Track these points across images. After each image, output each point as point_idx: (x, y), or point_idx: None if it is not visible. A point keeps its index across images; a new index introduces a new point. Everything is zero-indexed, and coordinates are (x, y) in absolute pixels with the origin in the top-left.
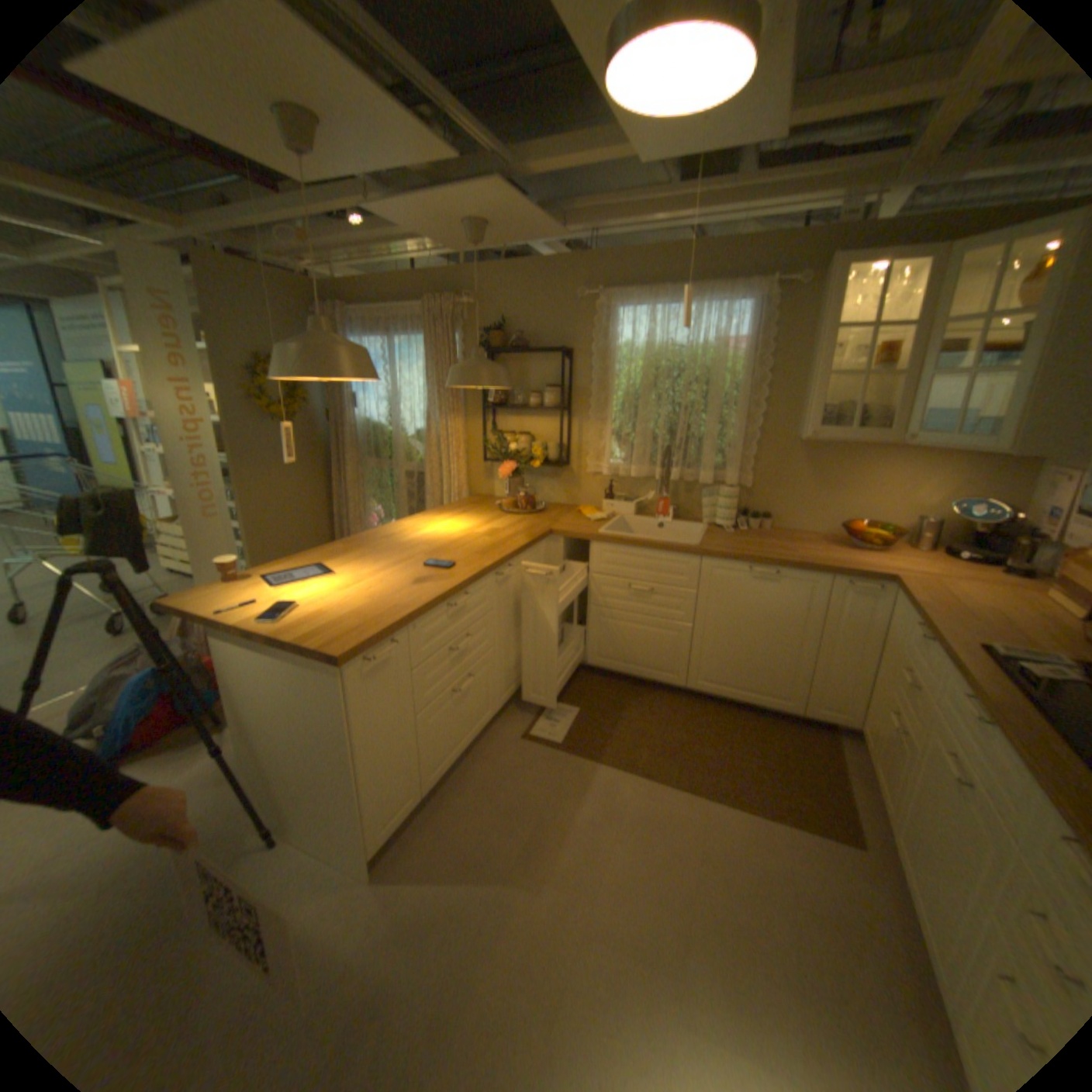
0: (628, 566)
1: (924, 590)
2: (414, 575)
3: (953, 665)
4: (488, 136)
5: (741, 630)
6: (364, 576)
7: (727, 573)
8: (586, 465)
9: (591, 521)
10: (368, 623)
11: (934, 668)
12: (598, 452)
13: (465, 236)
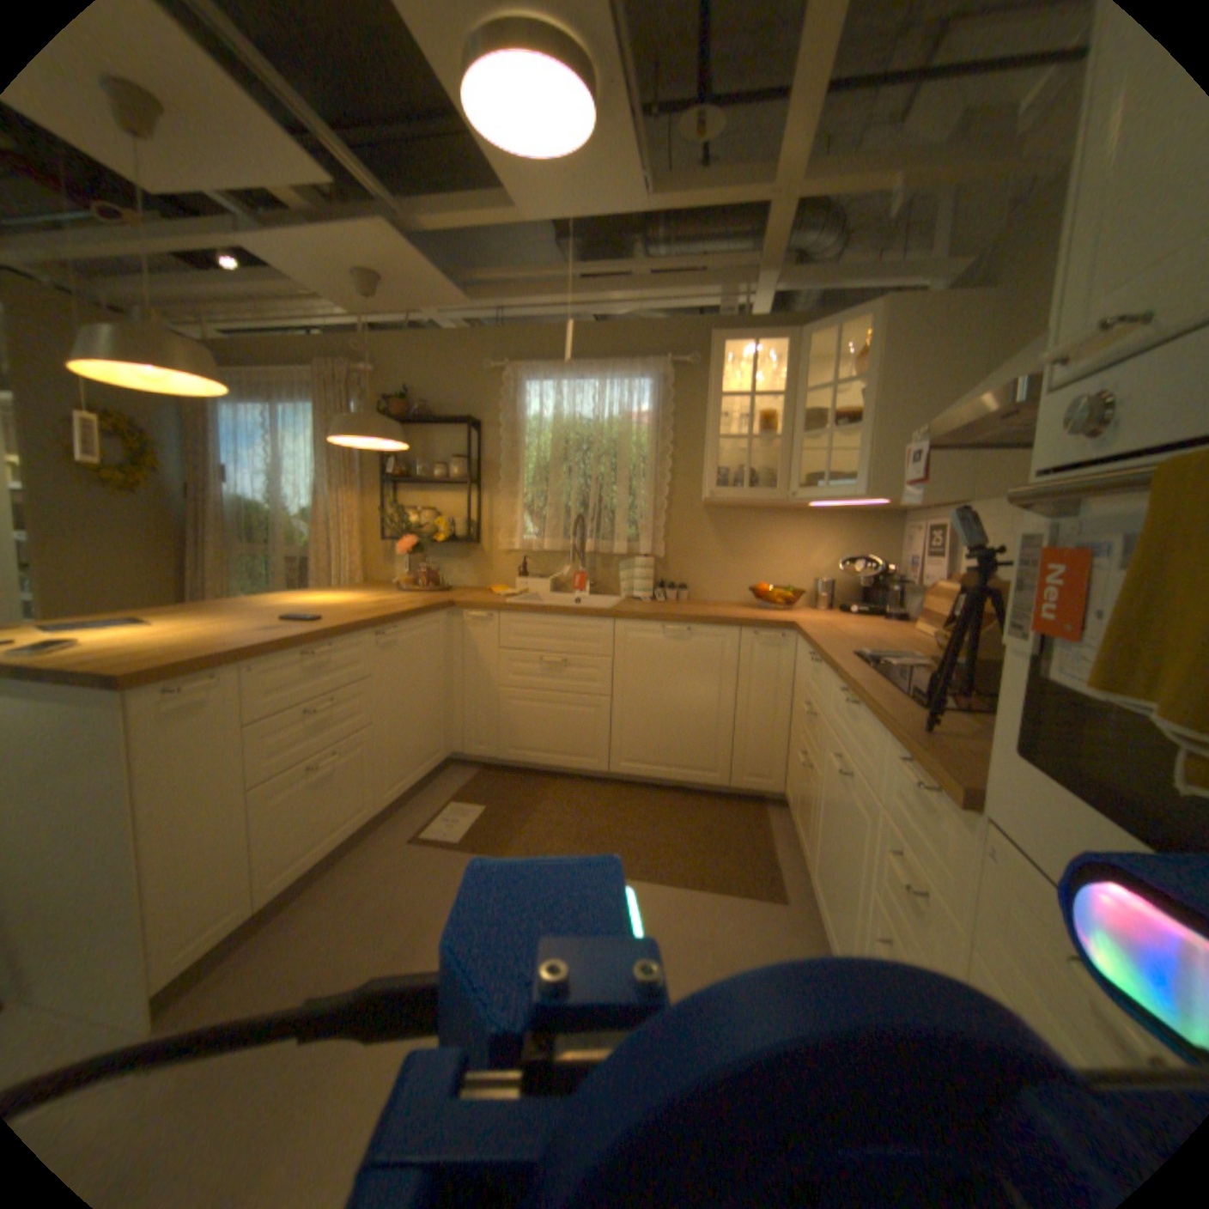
0: (538, 636)
1: (813, 628)
2: (261, 625)
3: (831, 673)
4: (371, 179)
5: (658, 696)
6: (192, 626)
7: (639, 634)
8: (497, 542)
9: (500, 595)
10: (177, 654)
11: (821, 688)
12: (509, 527)
13: (356, 291)
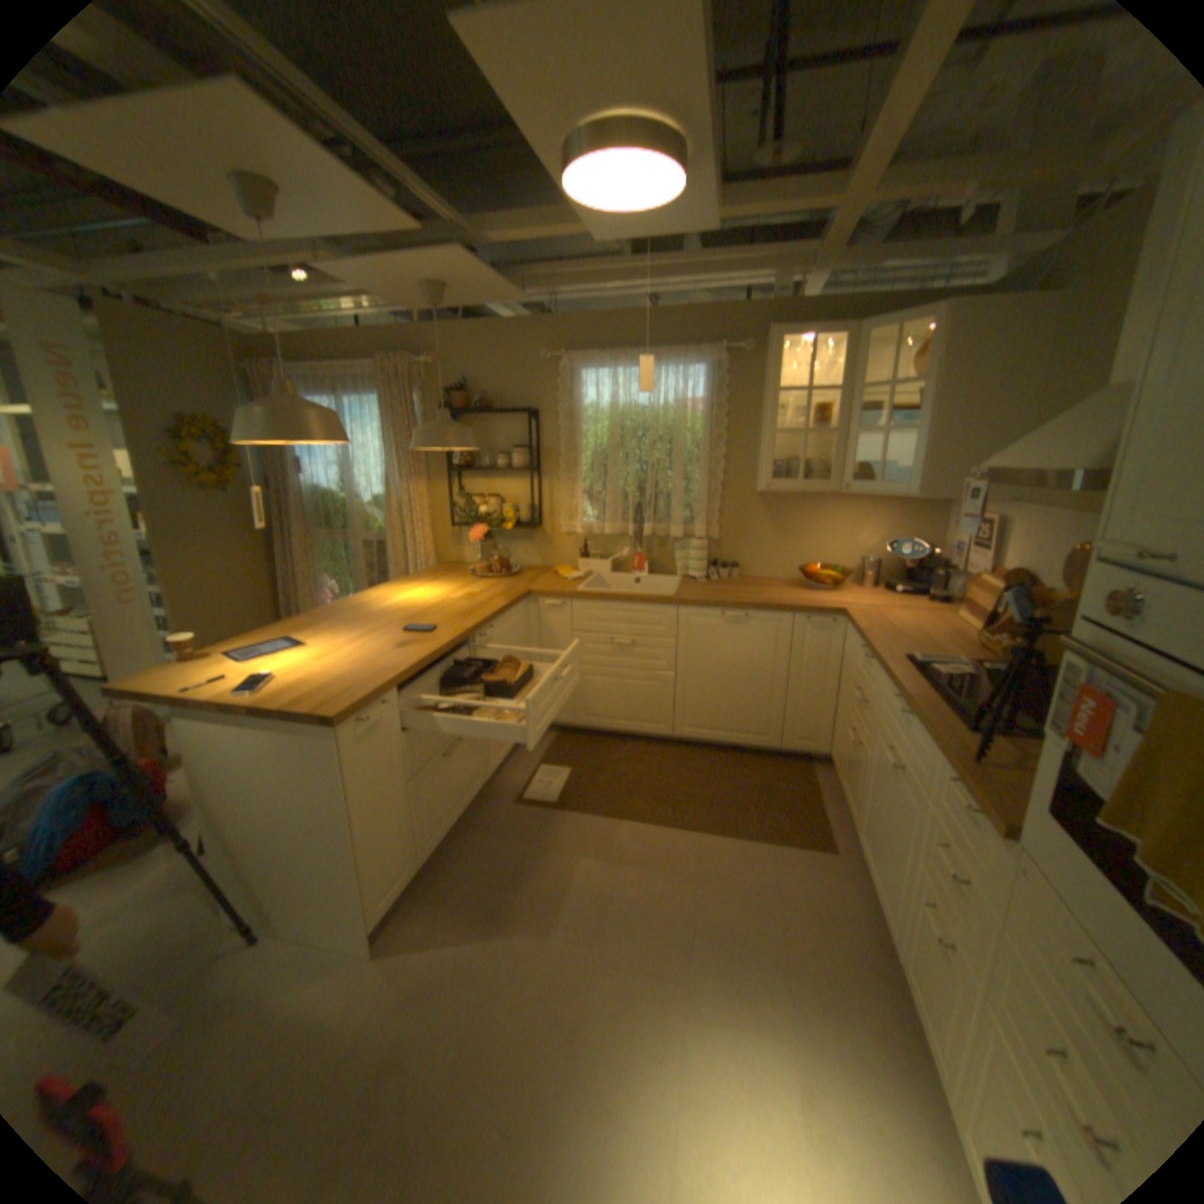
0: (609, 622)
1: (865, 620)
2: (394, 642)
3: (886, 675)
4: (447, 209)
5: (718, 673)
6: (340, 646)
7: (701, 620)
8: (559, 526)
9: (569, 581)
10: (356, 687)
11: (874, 682)
12: (570, 512)
13: (421, 298)
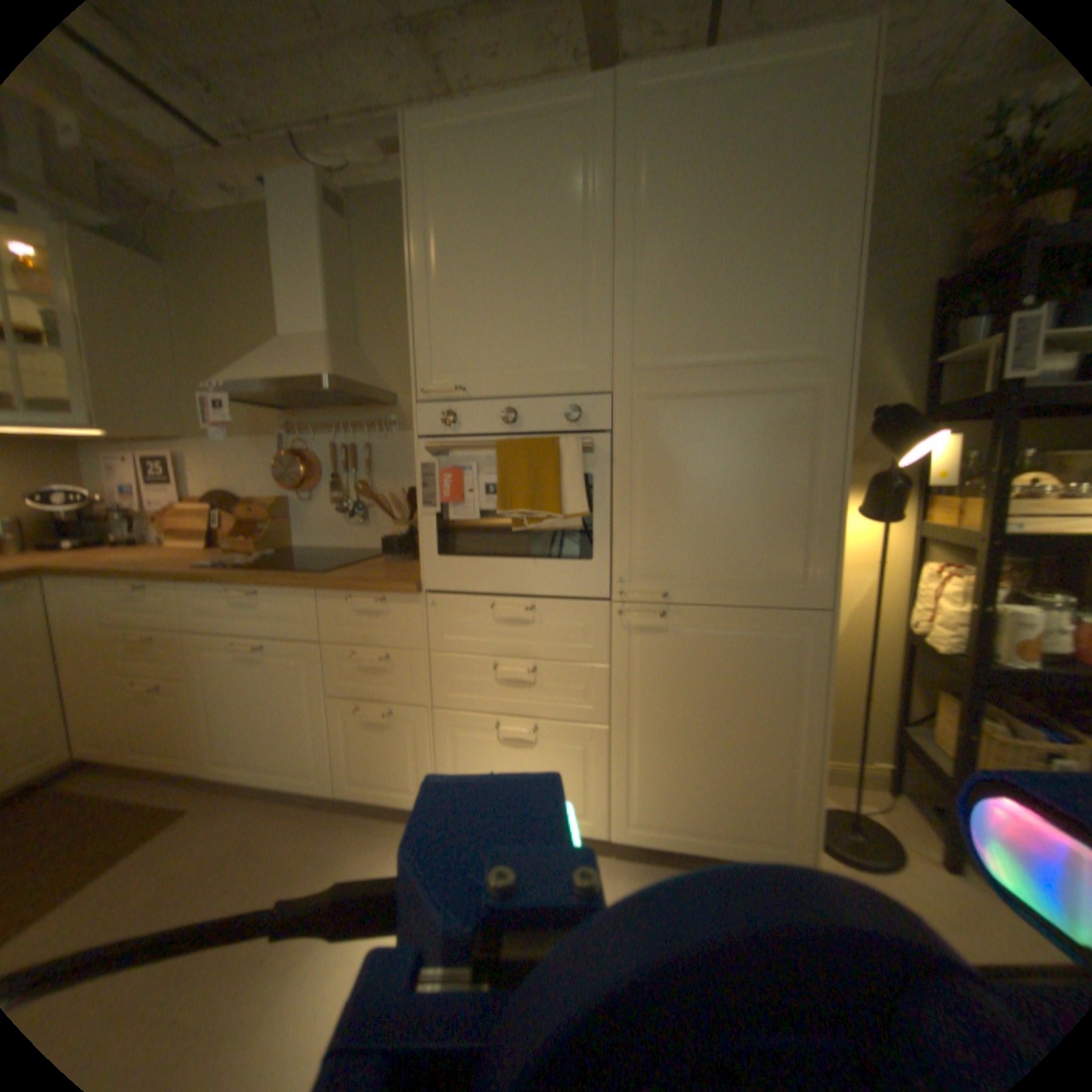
0: None
1: (80, 570)
2: None
3: (180, 592)
4: None
5: None
6: None
7: None
8: None
9: None
10: None
11: (155, 613)
12: None
13: None
